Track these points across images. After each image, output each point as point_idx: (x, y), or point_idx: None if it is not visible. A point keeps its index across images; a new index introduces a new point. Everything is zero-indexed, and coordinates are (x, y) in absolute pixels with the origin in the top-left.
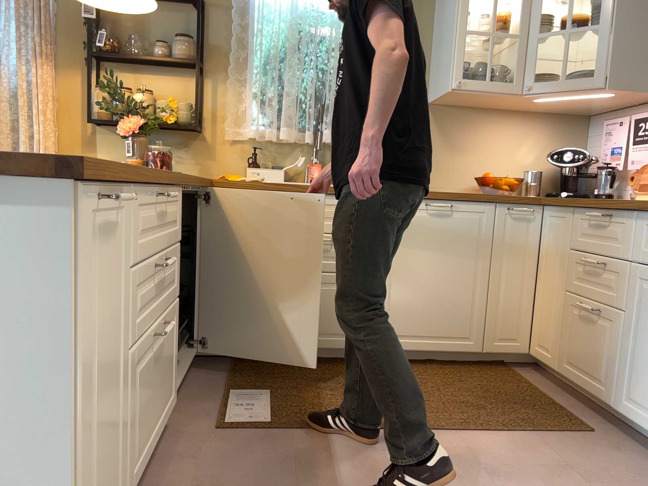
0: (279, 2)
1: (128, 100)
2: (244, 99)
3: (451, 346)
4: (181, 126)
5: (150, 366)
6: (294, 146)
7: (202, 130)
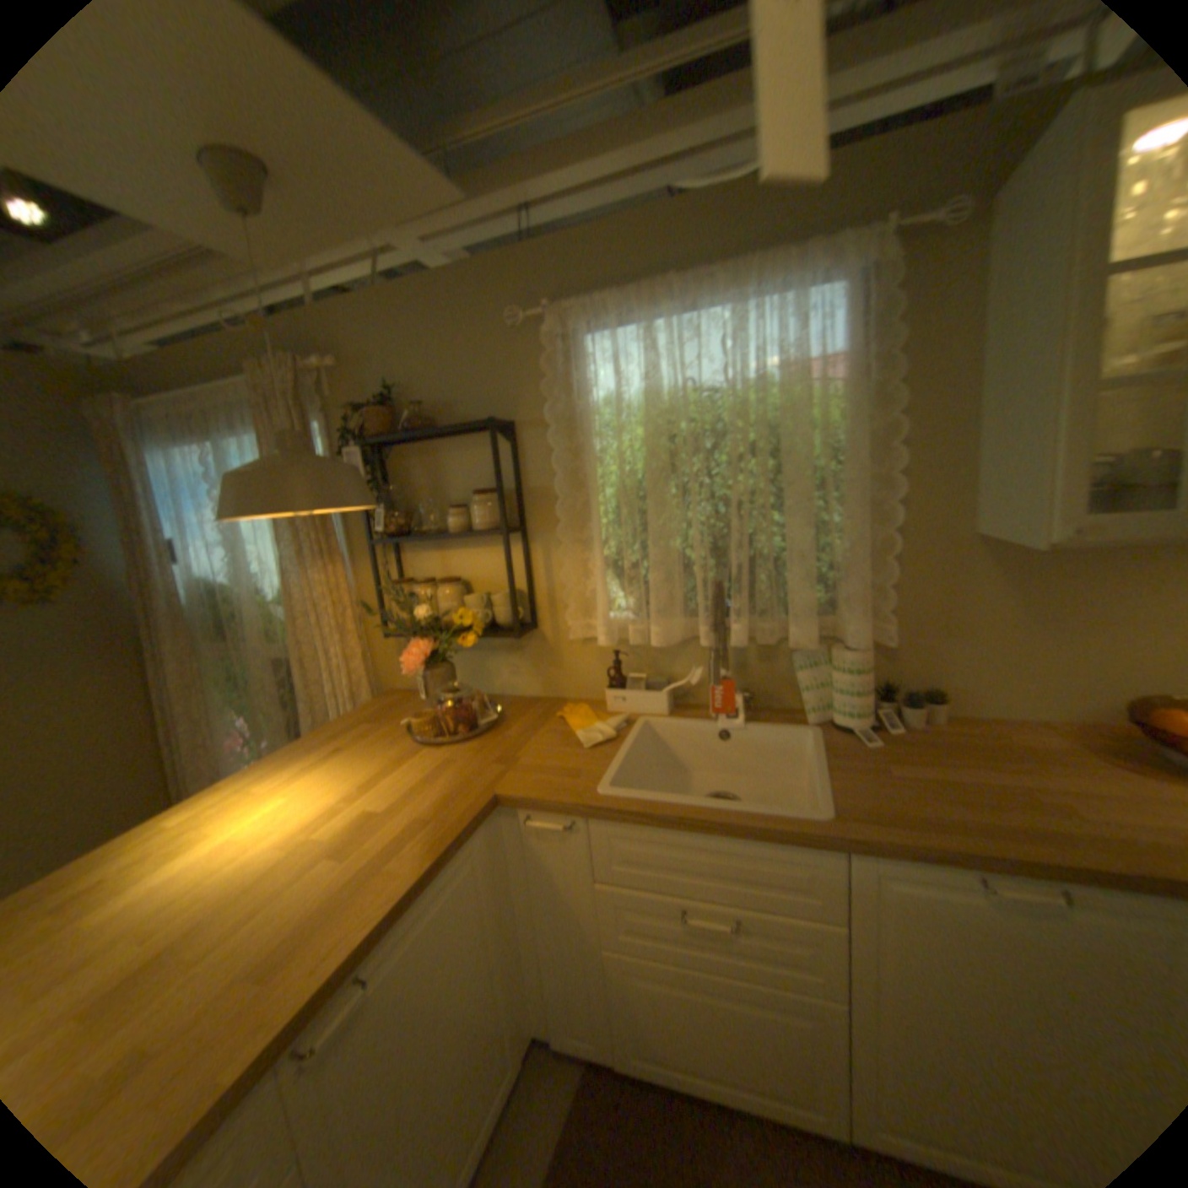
0: (625, 392)
1: (412, 612)
2: (592, 568)
3: None
4: (502, 624)
5: None
6: (687, 639)
7: (538, 623)
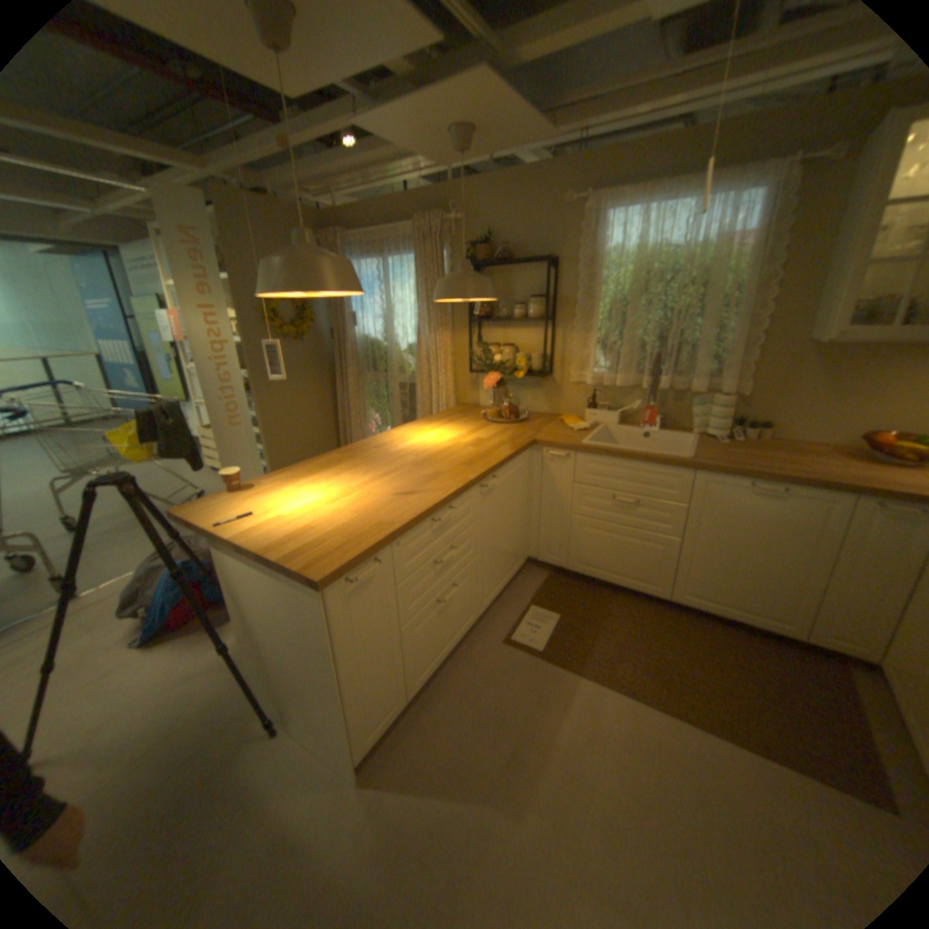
0: (626, 246)
1: (490, 359)
2: (588, 344)
3: (764, 624)
4: (533, 371)
5: (440, 615)
6: (634, 386)
7: (552, 373)
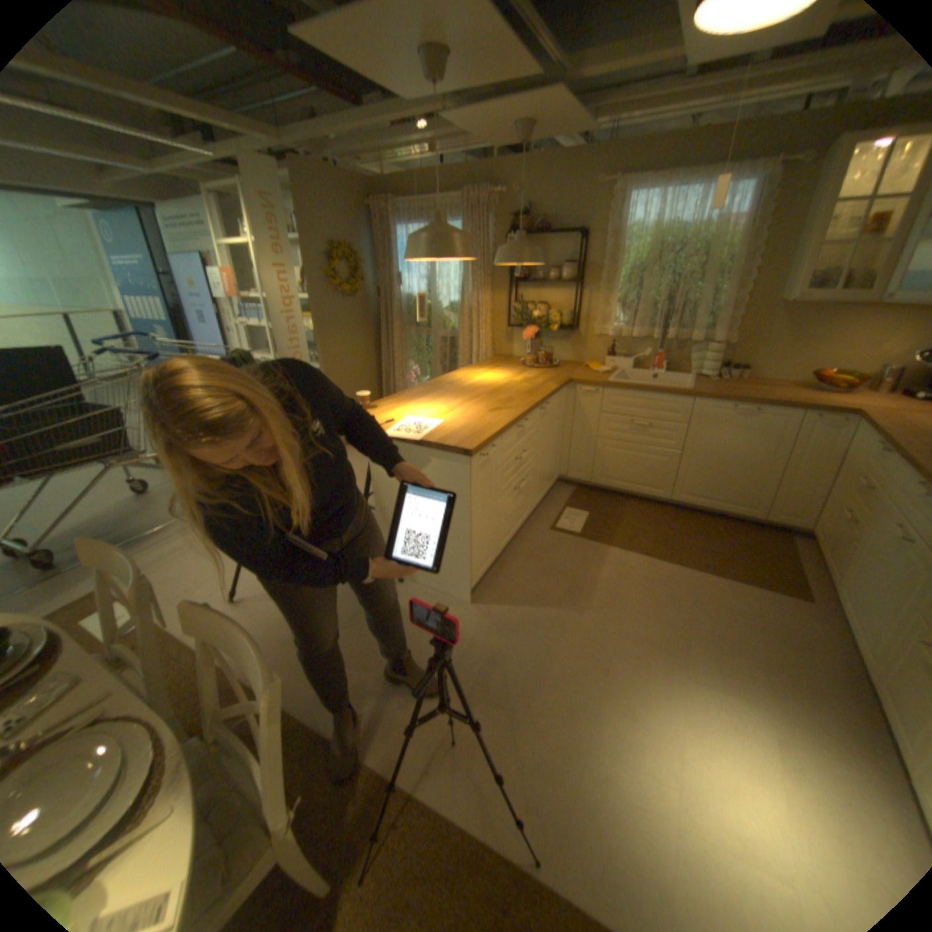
0: (645, 222)
1: (528, 315)
2: (609, 303)
3: (736, 510)
4: (562, 326)
5: (513, 500)
6: (645, 338)
7: (577, 328)
